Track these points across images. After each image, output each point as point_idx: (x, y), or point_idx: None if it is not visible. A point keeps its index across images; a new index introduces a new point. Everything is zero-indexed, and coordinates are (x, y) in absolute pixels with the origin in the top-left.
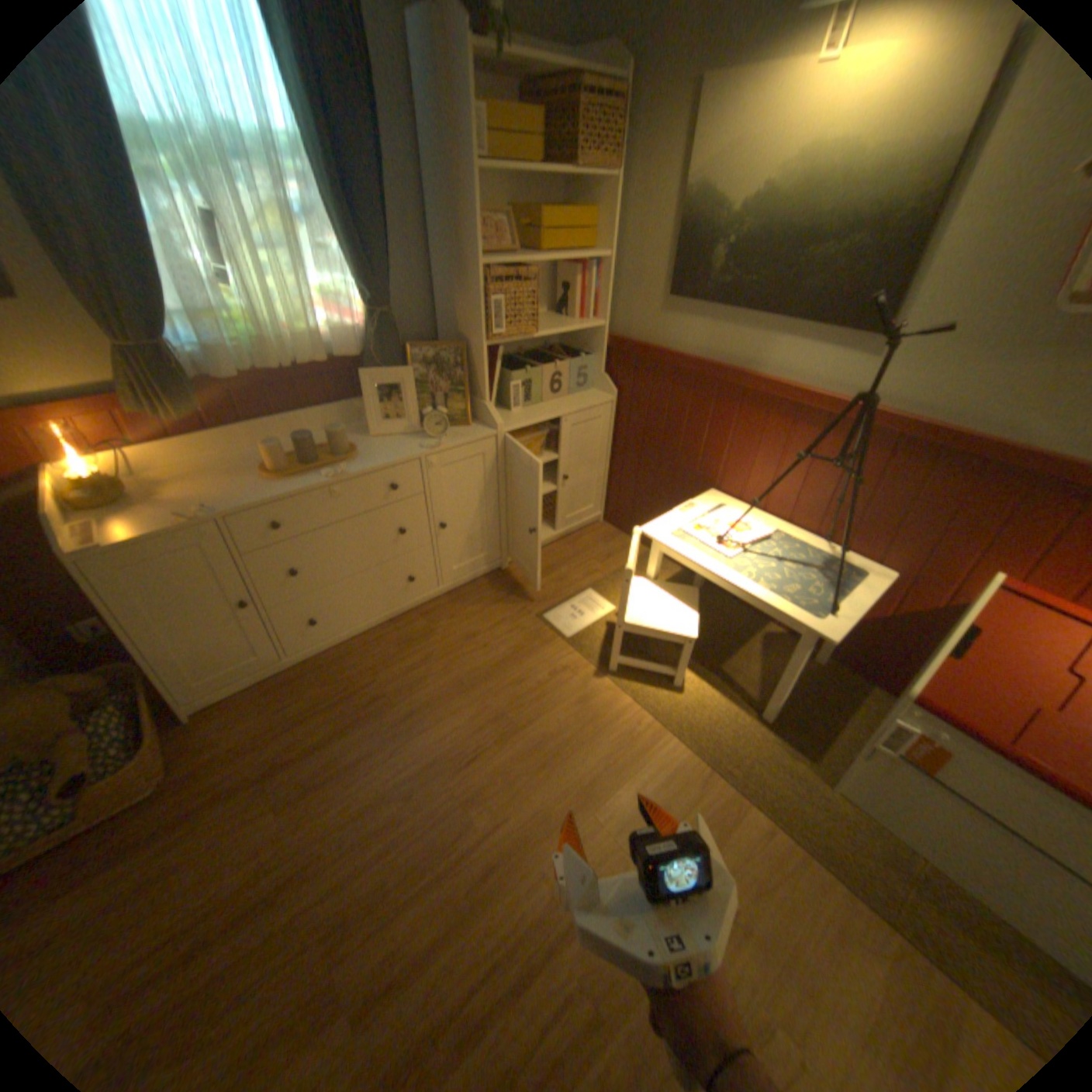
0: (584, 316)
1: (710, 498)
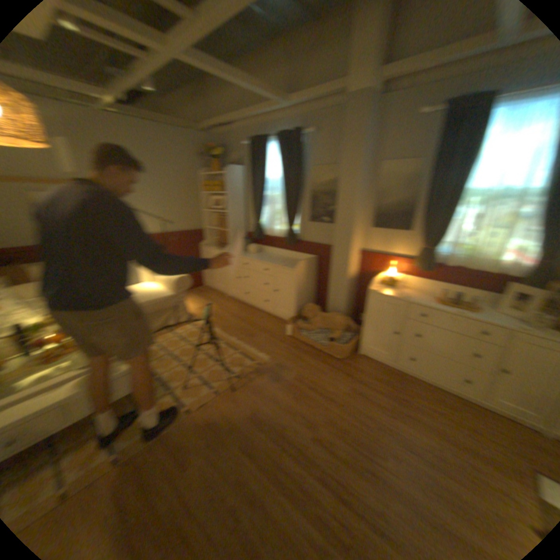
0: None
1: None
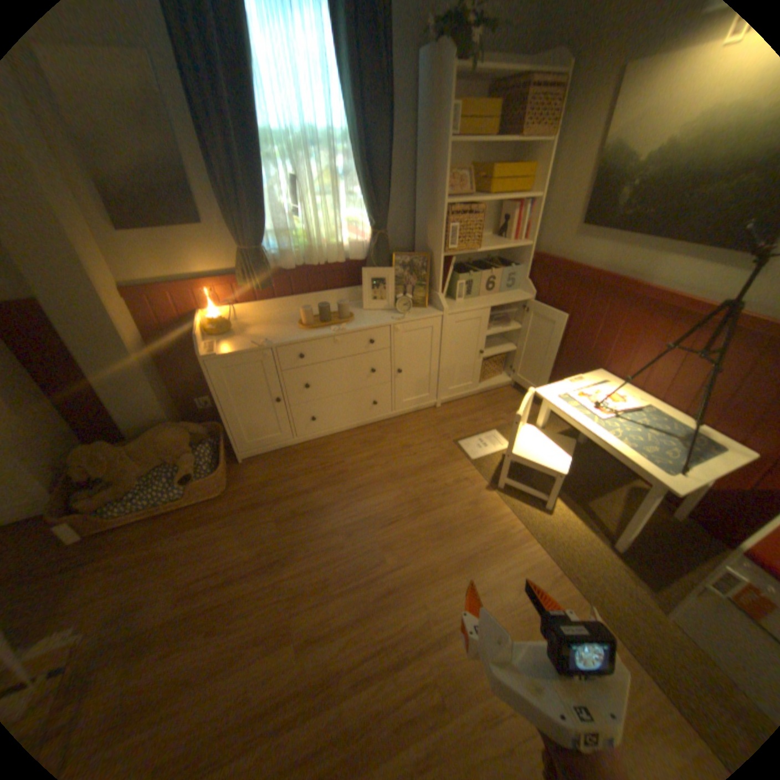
0: (518, 238)
1: (598, 375)
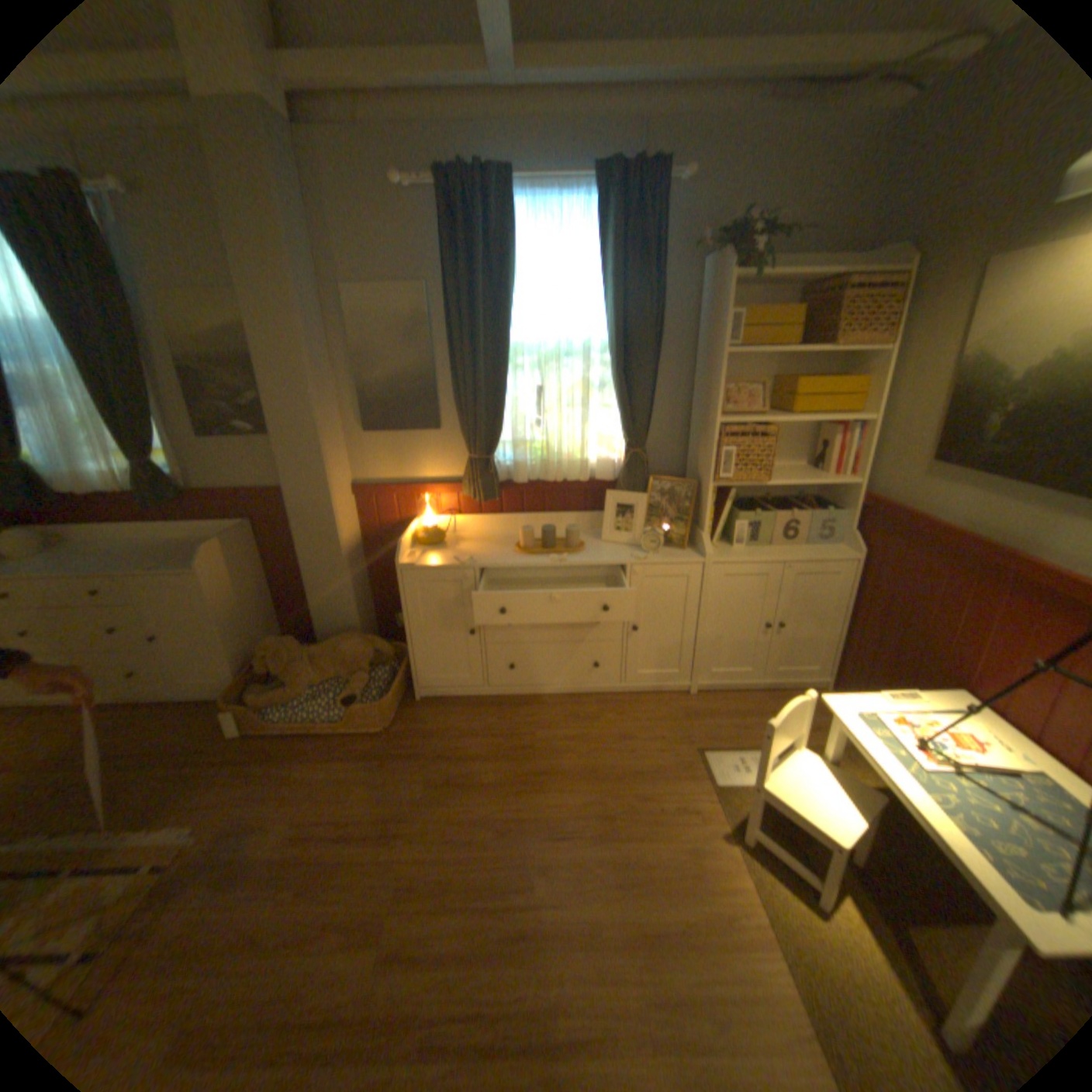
0: (841, 472)
1: (955, 699)
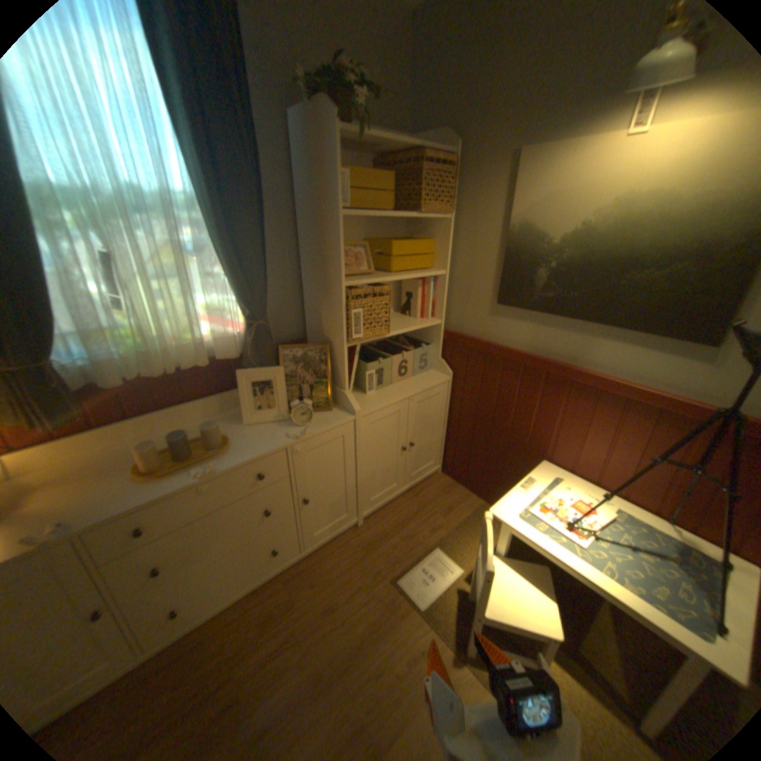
0: (425, 316)
1: (545, 470)
